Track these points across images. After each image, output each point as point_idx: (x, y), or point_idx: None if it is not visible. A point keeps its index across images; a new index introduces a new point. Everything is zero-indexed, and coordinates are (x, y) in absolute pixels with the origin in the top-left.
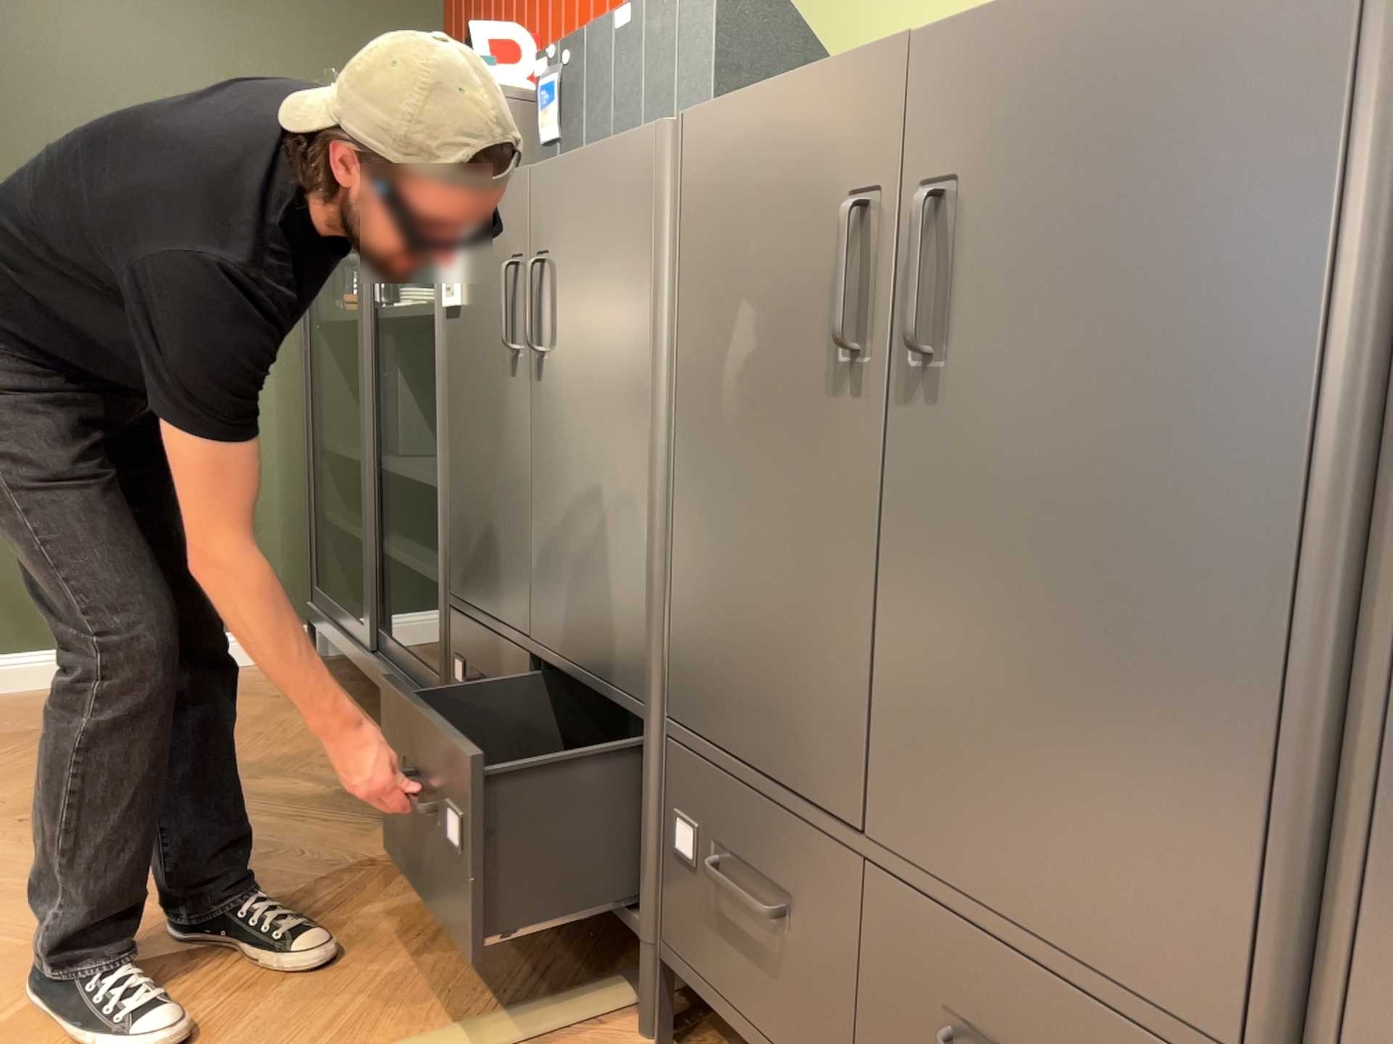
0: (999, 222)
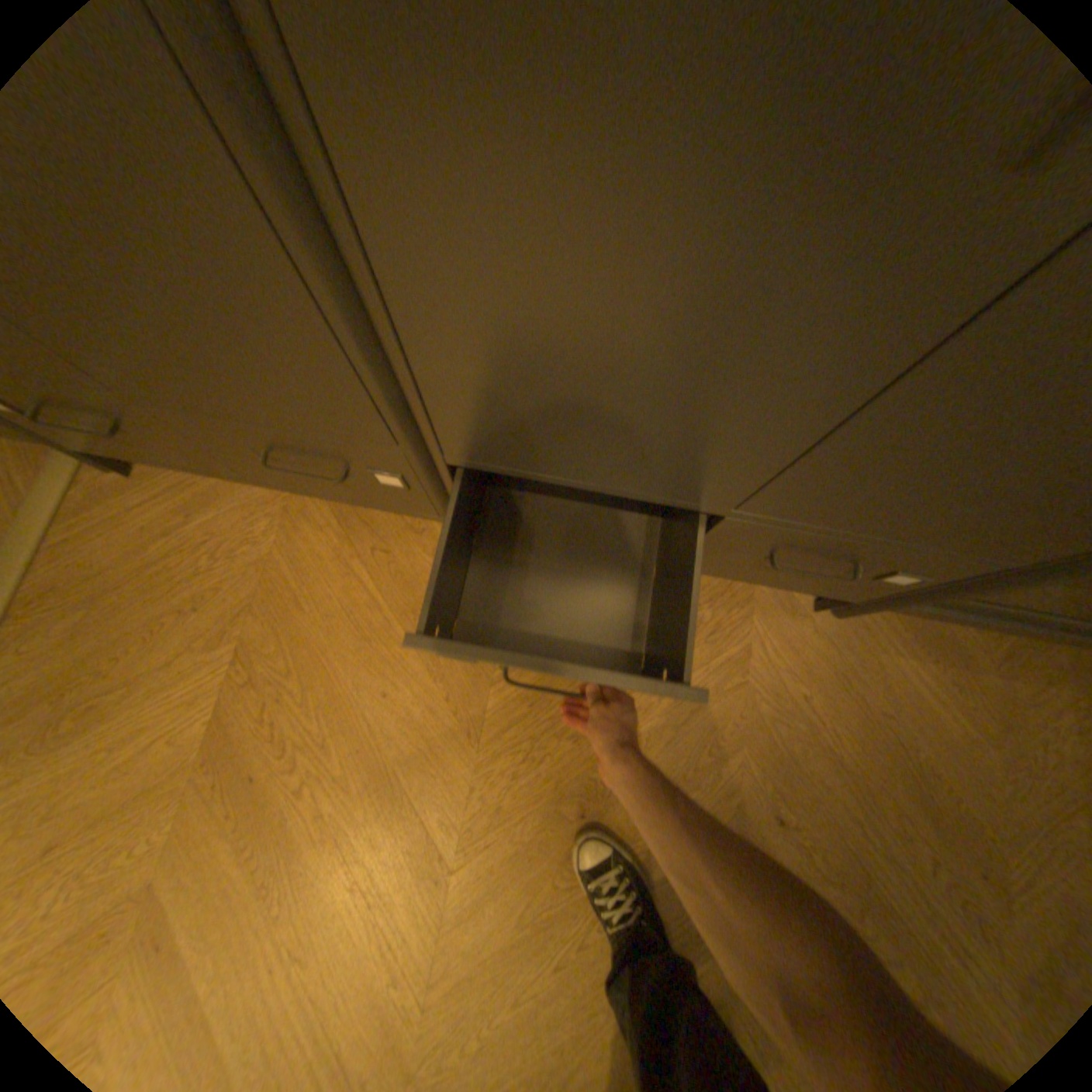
0: None
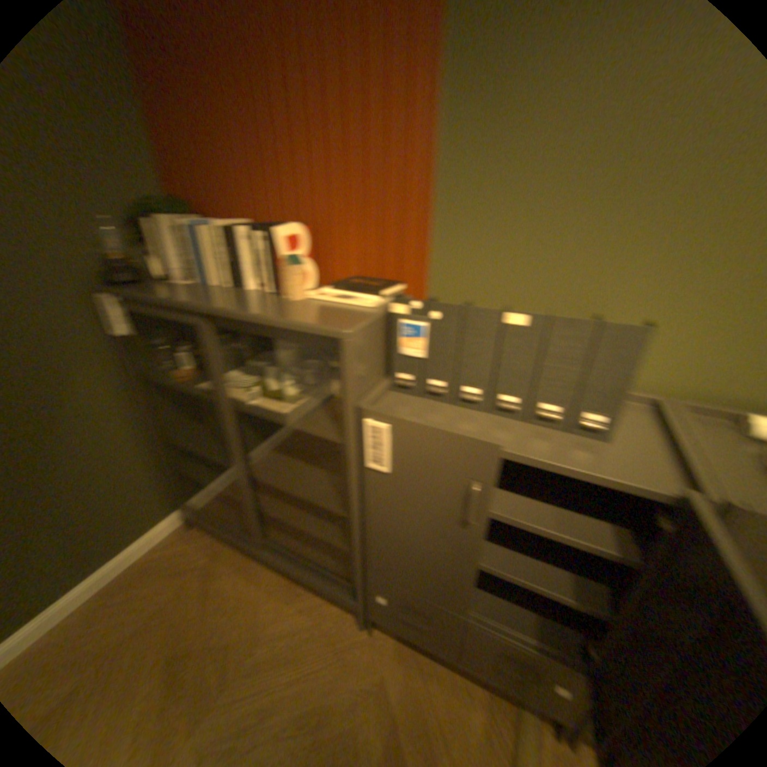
0: None
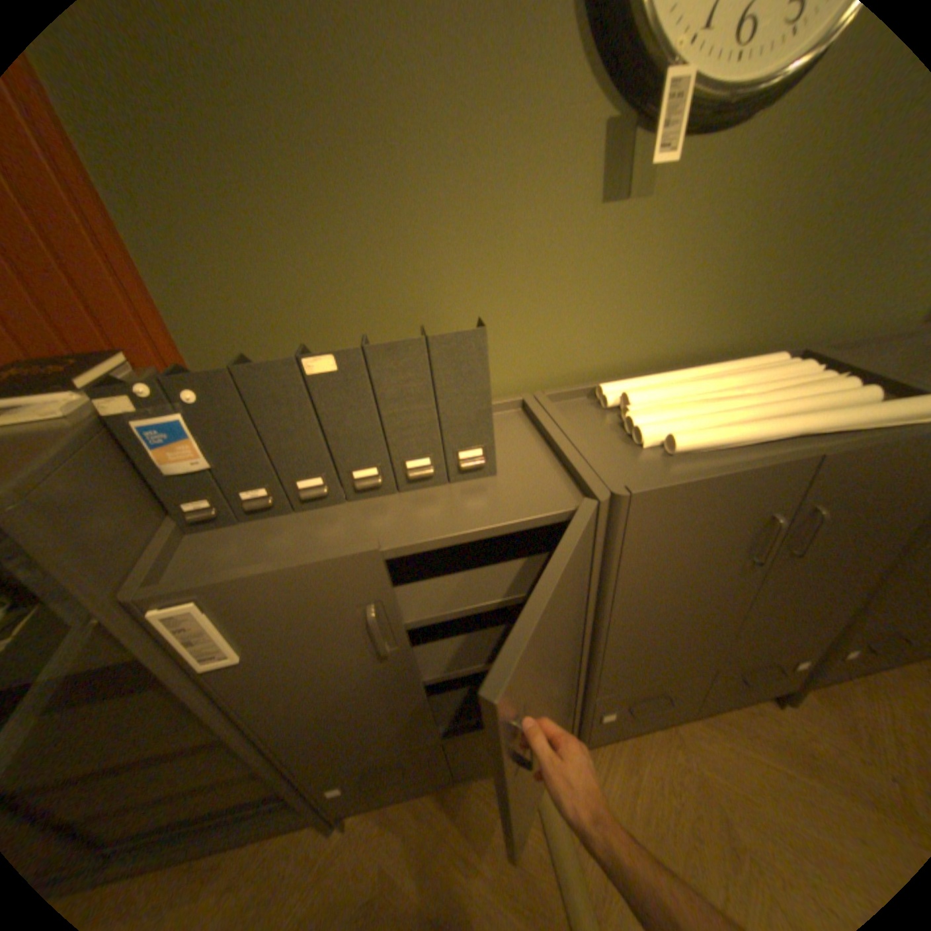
0: (842, 512)
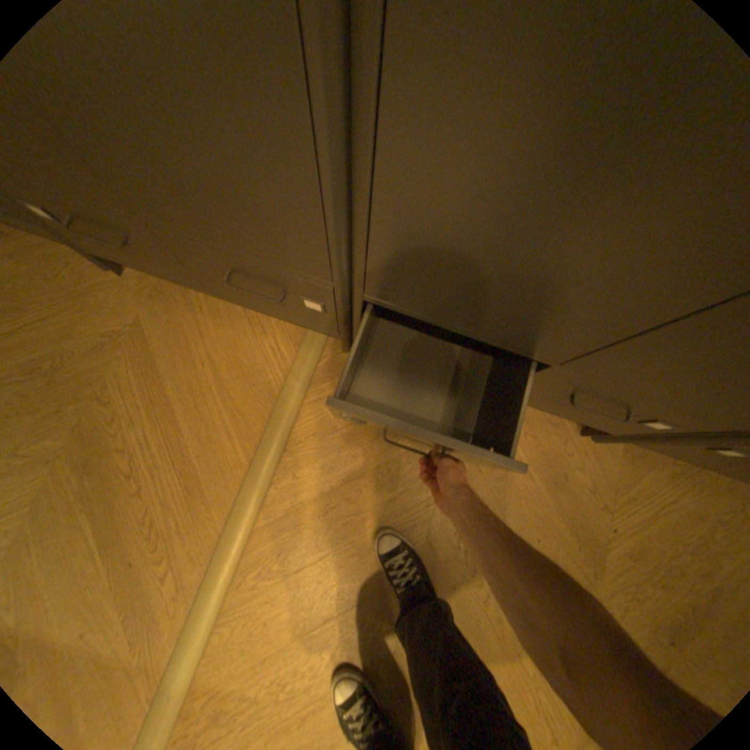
0: None
